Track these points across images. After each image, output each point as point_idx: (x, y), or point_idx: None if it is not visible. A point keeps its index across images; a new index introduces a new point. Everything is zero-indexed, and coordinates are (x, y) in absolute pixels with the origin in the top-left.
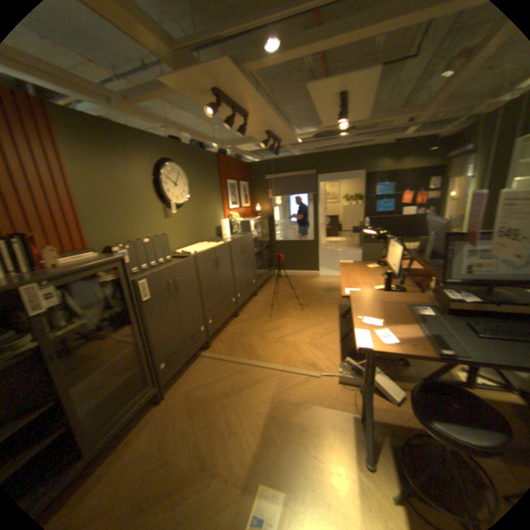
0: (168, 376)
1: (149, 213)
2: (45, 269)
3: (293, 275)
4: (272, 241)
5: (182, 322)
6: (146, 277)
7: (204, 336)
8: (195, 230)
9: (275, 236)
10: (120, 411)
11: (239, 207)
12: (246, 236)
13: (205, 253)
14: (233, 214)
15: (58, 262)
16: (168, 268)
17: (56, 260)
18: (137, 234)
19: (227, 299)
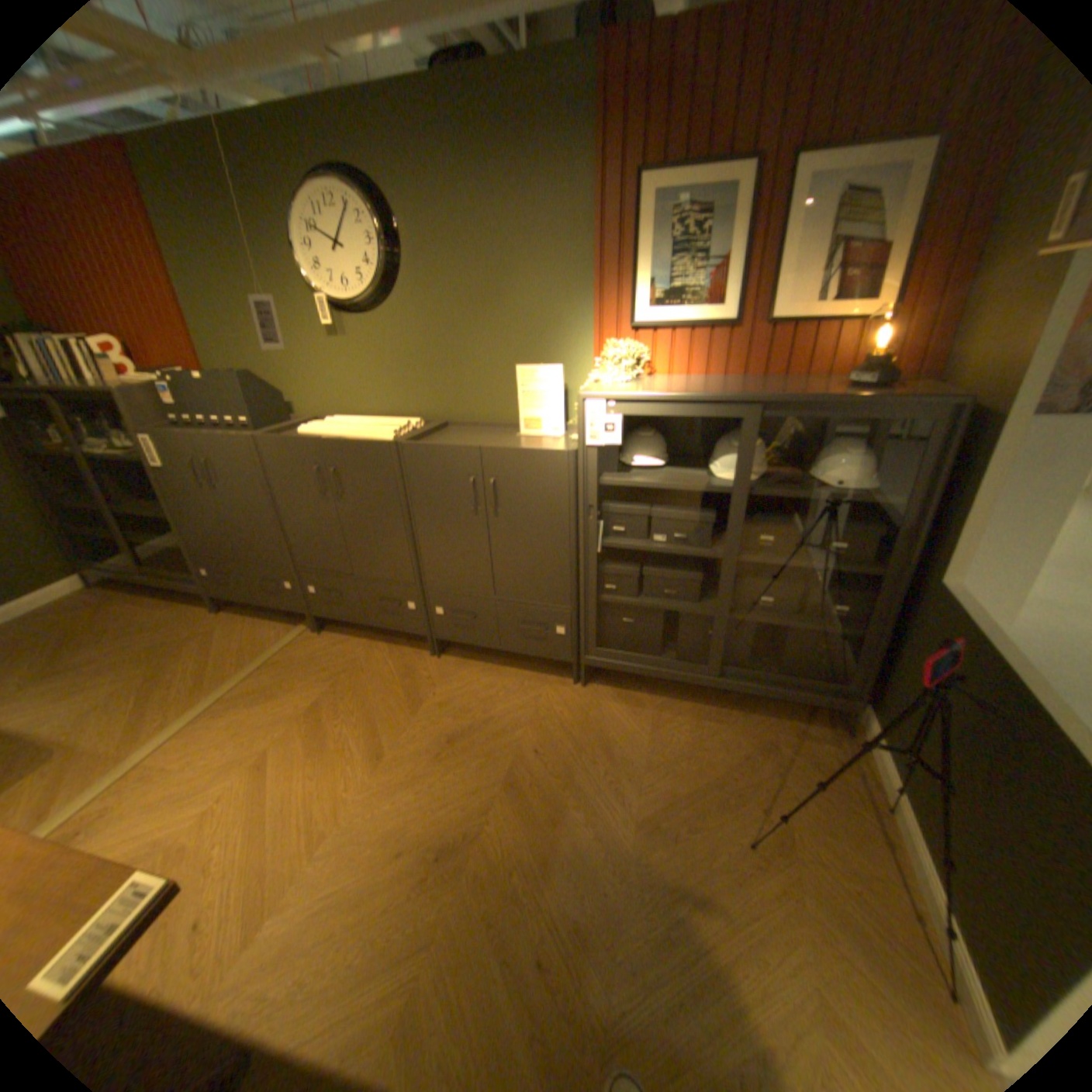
0: (218, 595)
1: (290, 320)
2: (104, 381)
3: (903, 840)
4: (933, 574)
5: (235, 542)
6: (151, 434)
7: (296, 602)
8: (429, 382)
9: (953, 558)
10: (164, 572)
11: (758, 318)
12: (526, 454)
13: (285, 441)
14: (610, 351)
15: (115, 377)
16: (188, 436)
17: (131, 375)
18: (270, 360)
19: (381, 587)
